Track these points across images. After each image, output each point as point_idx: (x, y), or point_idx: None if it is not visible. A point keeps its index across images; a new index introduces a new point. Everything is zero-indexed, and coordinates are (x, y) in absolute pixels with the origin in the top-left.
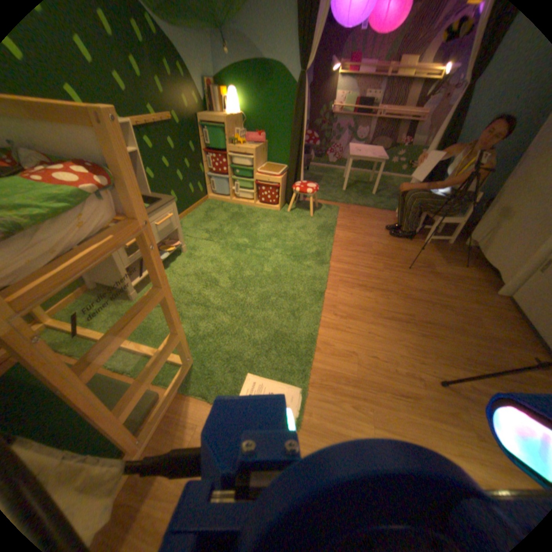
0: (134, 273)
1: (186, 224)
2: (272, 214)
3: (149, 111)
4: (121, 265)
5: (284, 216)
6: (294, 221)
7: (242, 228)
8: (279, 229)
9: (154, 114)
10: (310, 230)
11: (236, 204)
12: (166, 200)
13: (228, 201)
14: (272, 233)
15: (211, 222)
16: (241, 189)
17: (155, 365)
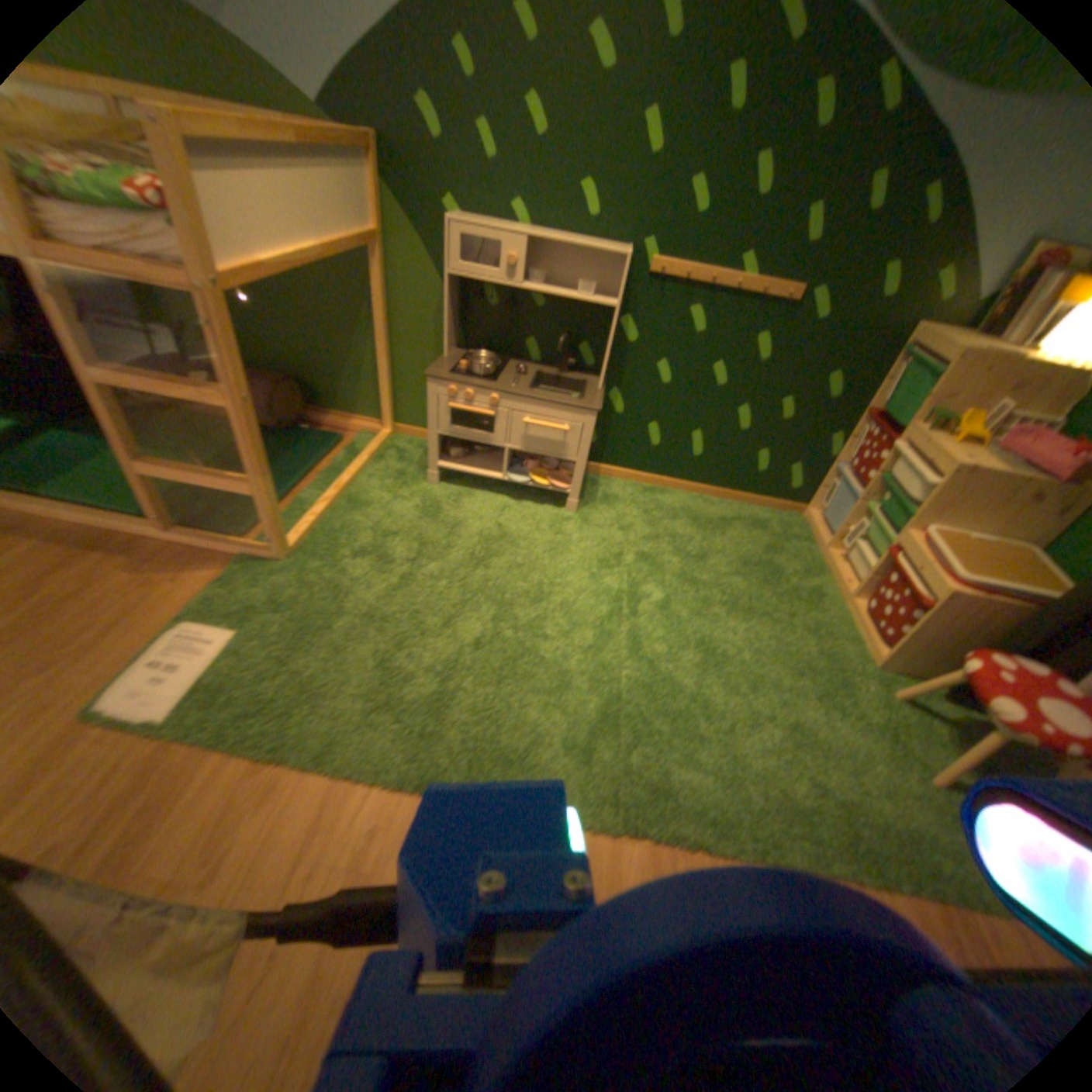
0: (467, 462)
1: (667, 501)
2: (842, 654)
3: (746, 269)
4: (439, 429)
5: (856, 689)
6: (848, 723)
7: (707, 590)
8: (760, 675)
9: (754, 277)
10: (820, 782)
11: (824, 566)
12: (578, 404)
13: (820, 550)
14: (726, 659)
15: (700, 534)
16: (870, 547)
17: (210, 483)
